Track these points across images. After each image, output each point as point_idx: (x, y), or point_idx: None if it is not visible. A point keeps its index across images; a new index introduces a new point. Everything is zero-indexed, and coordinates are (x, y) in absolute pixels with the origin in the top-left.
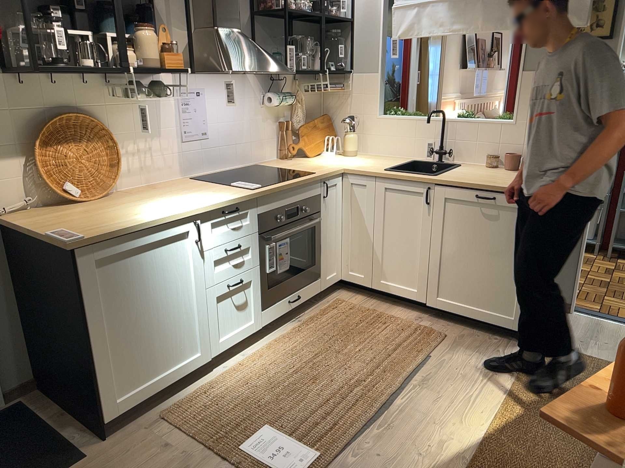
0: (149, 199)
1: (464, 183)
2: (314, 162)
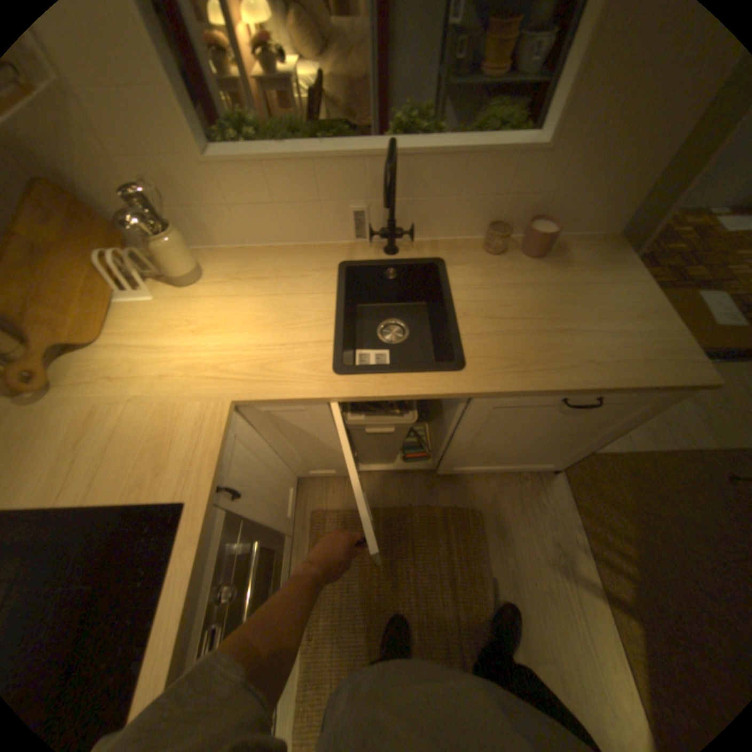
0: None
1: (544, 390)
2: (125, 389)
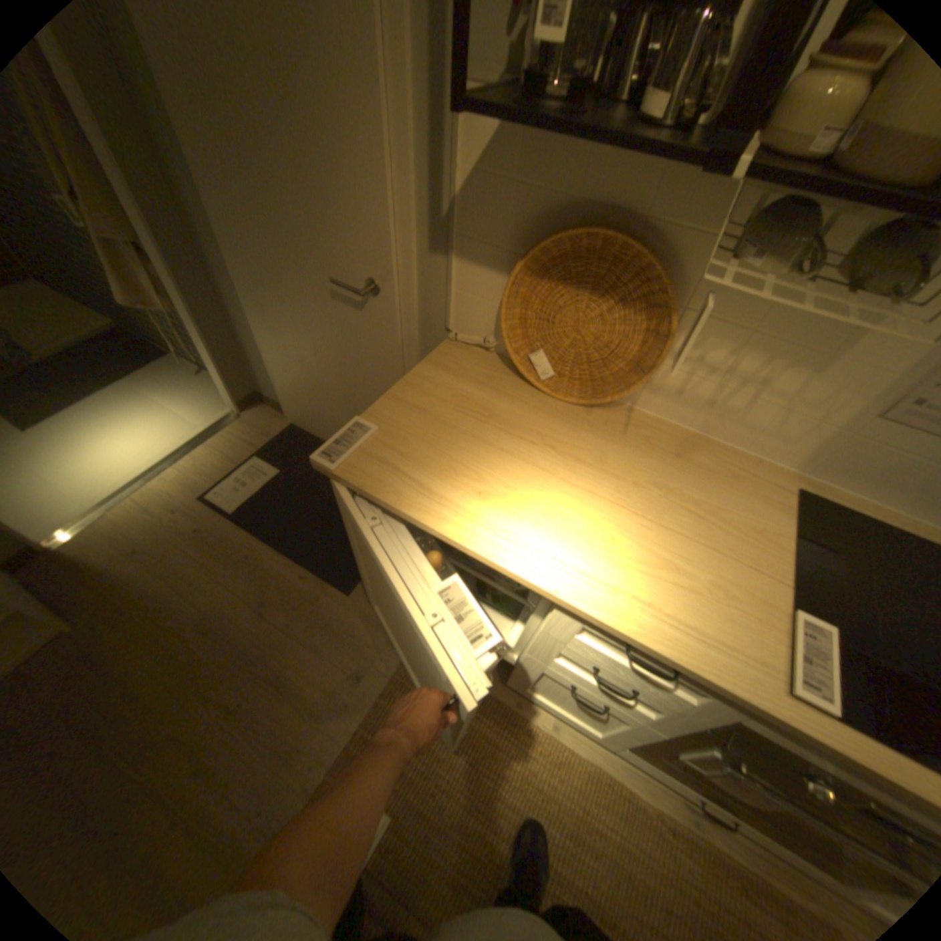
0: (598, 473)
1: None
2: None
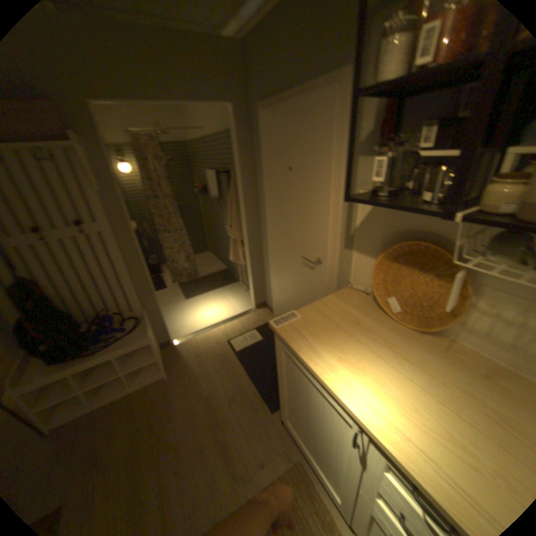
0: (417, 369)
1: None
2: None
